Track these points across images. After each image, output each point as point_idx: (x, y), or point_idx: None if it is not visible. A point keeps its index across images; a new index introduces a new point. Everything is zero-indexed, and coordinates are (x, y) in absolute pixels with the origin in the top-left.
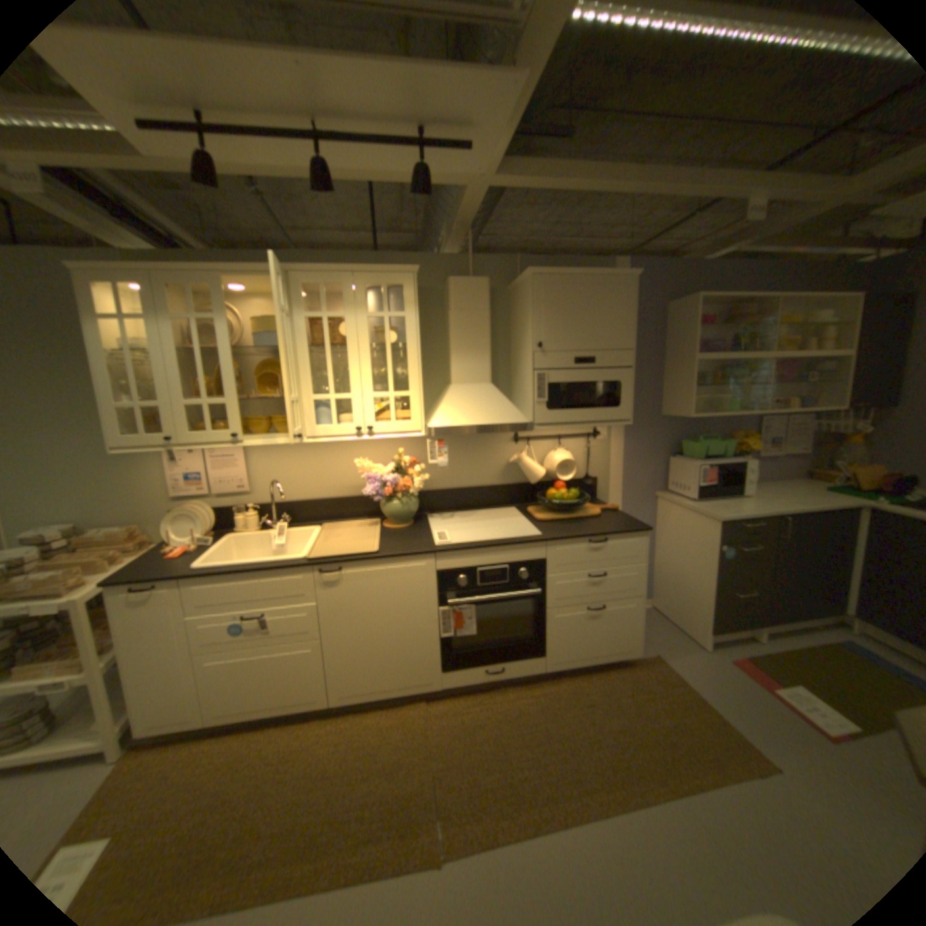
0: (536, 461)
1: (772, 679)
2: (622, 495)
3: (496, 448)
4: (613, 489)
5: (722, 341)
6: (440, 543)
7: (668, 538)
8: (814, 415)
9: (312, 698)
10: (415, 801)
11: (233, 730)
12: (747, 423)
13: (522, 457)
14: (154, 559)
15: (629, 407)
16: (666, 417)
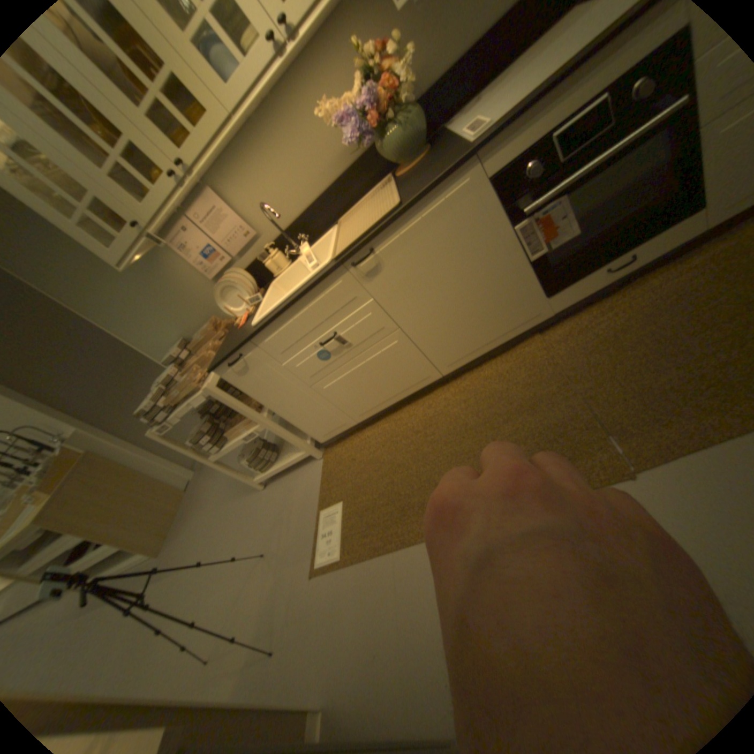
0: None
1: None
2: None
3: None
4: None
5: None
6: (478, 134)
7: None
8: None
9: (425, 374)
10: (574, 424)
11: (381, 415)
12: None
13: None
14: (235, 332)
15: None
16: None
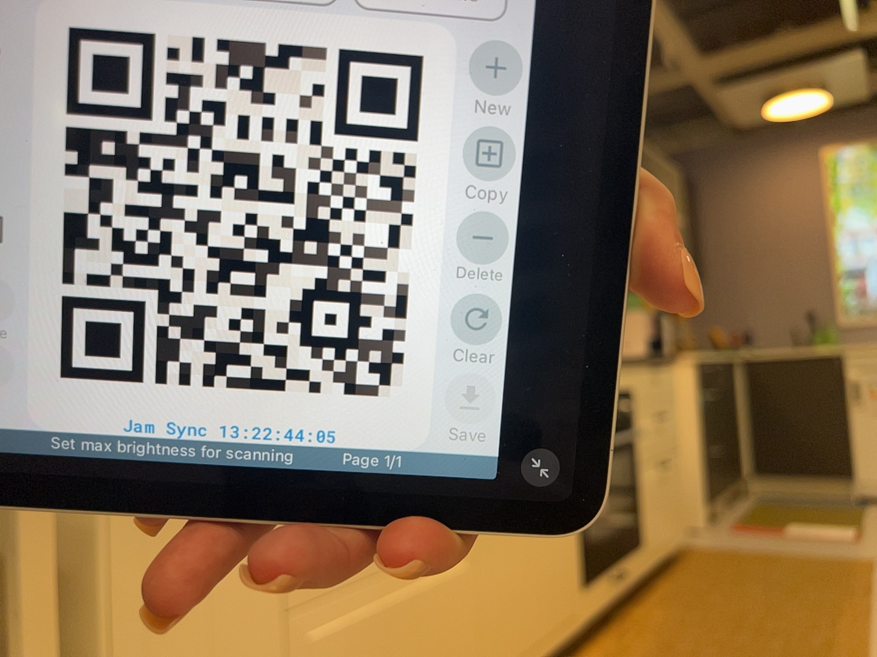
0: None
1: (772, 529)
2: None
3: None
4: None
5: None
6: None
7: None
8: None
9: None
10: None
11: None
12: None
13: None
14: None
15: None
16: None
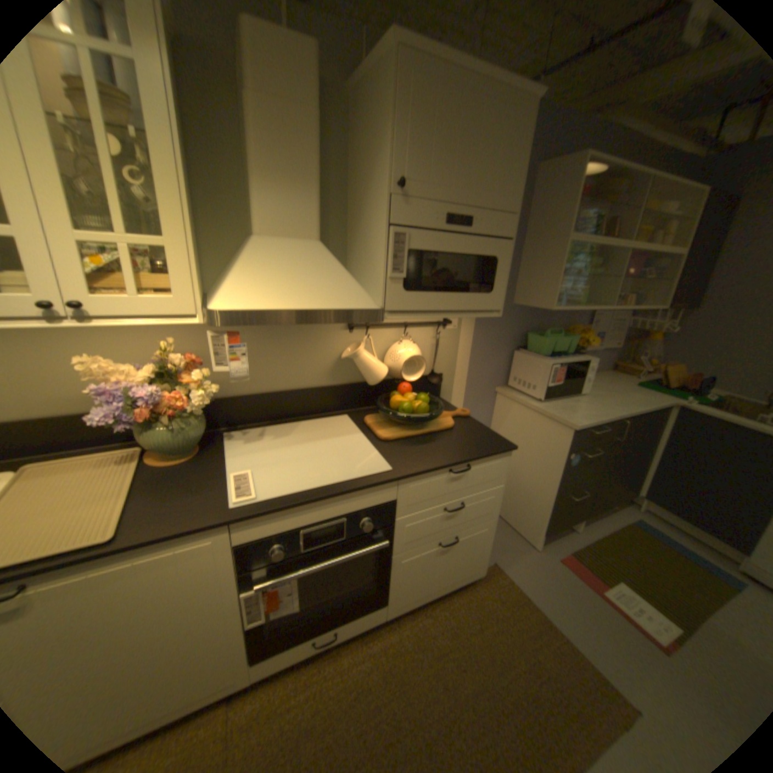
0: (377, 355)
1: (598, 577)
2: (465, 392)
3: (325, 336)
4: (457, 386)
5: (587, 221)
6: (238, 502)
7: (506, 435)
8: (631, 310)
9: None
10: None
11: None
12: (582, 316)
13: (361, 351)
14: None
15: (503, 293)
16: (517, 306)
